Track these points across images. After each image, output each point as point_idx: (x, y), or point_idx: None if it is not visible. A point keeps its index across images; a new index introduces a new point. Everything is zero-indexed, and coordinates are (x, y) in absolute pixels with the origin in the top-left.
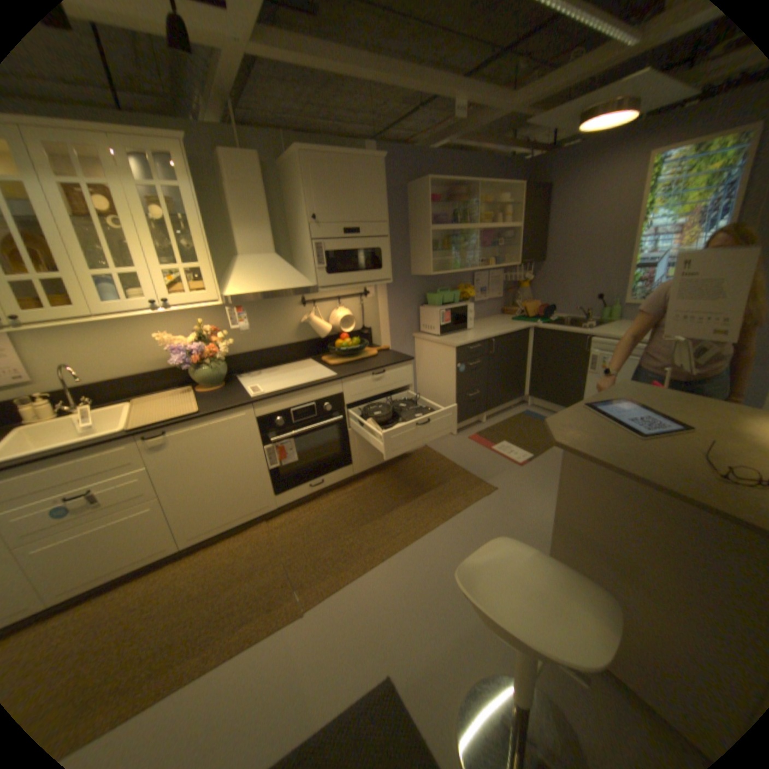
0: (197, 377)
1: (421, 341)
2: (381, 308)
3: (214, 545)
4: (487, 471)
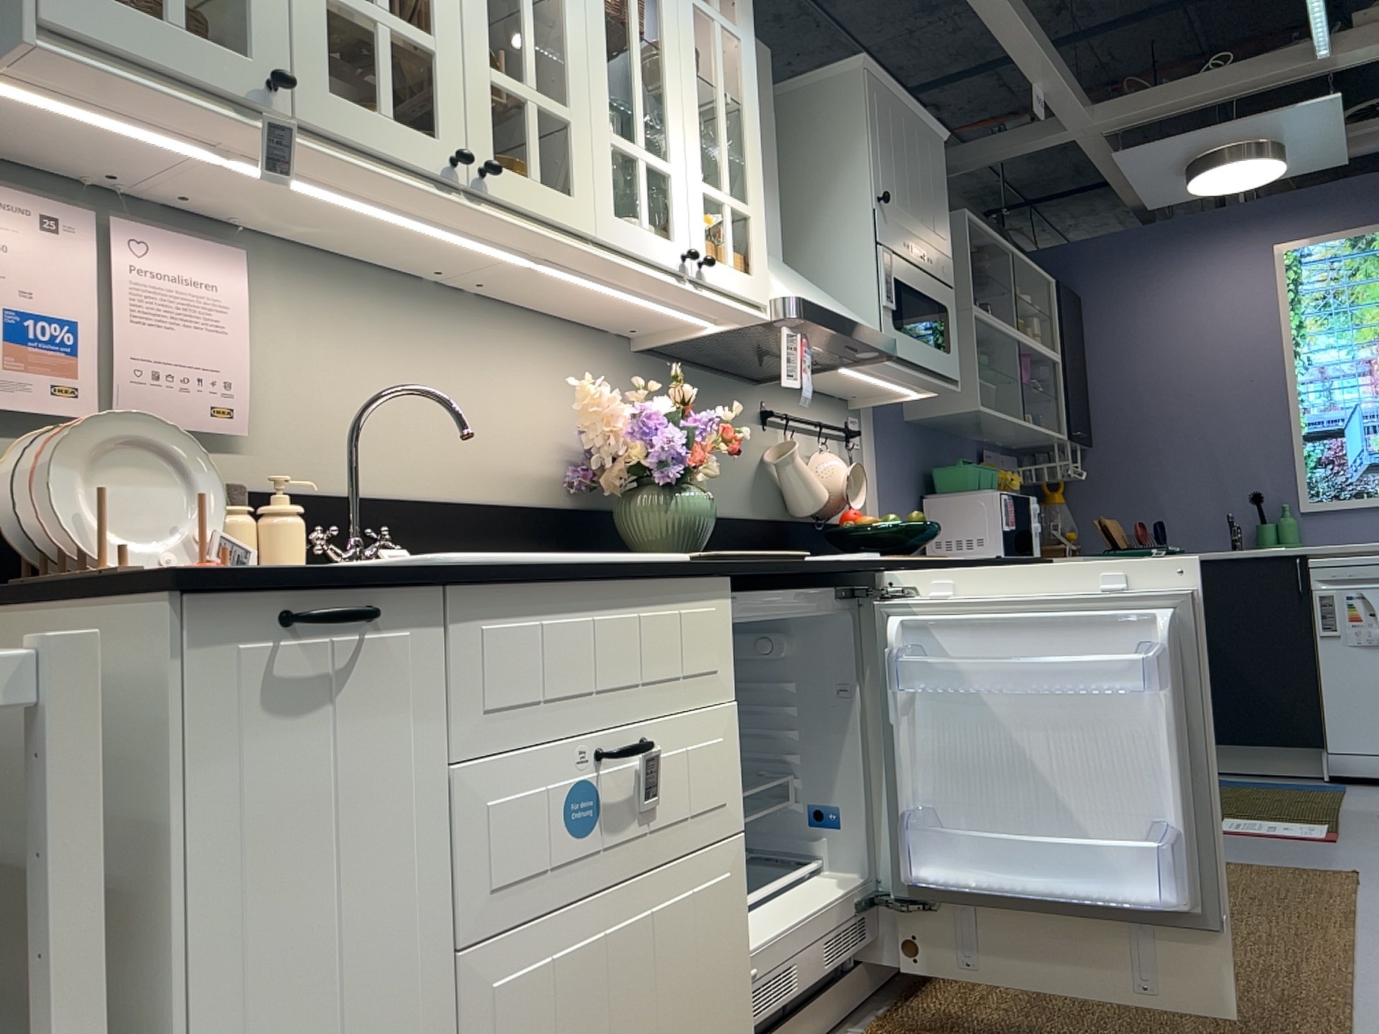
0: (670, 517)
1: None
2: (872, 482)
3: None
4: (1278, 855)
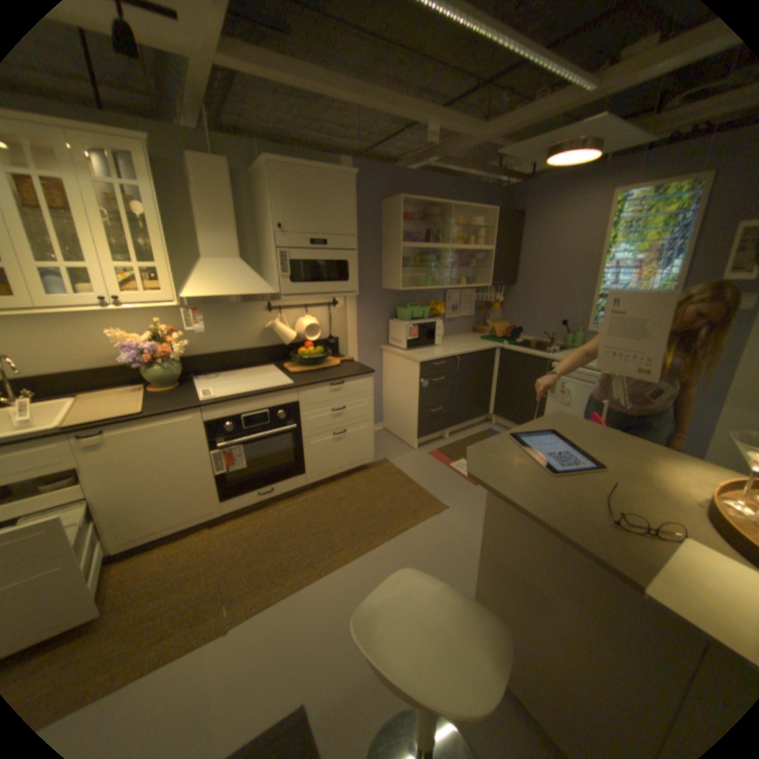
0: (148, 376)
1: (388, 353)
2: (350, 319)
3: (150, 550)
4: (441, 488)
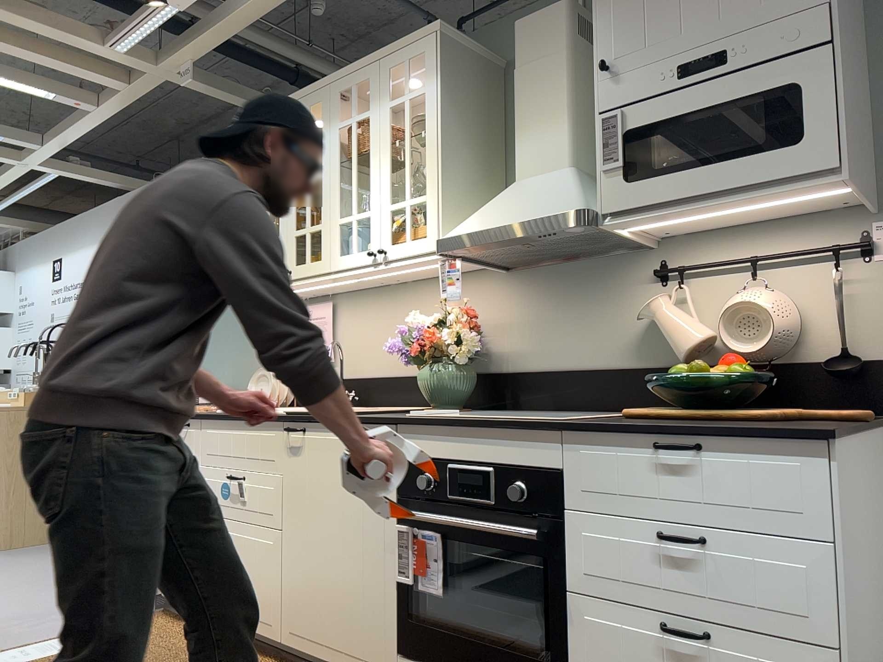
0: (419, 383)
1: None
2: None
3: None
4: None
